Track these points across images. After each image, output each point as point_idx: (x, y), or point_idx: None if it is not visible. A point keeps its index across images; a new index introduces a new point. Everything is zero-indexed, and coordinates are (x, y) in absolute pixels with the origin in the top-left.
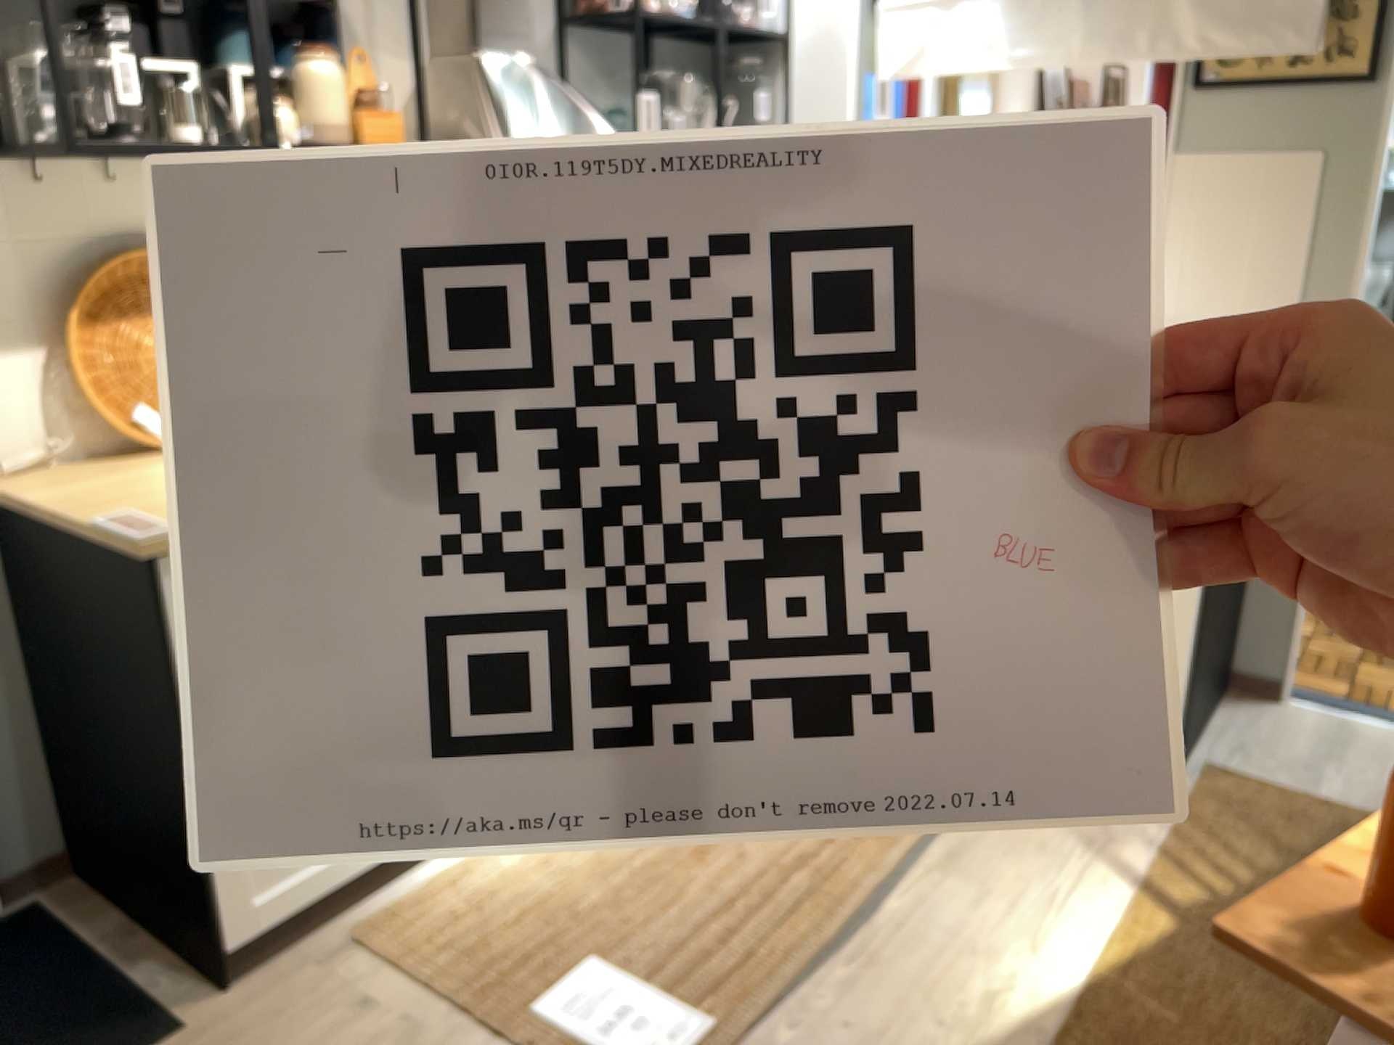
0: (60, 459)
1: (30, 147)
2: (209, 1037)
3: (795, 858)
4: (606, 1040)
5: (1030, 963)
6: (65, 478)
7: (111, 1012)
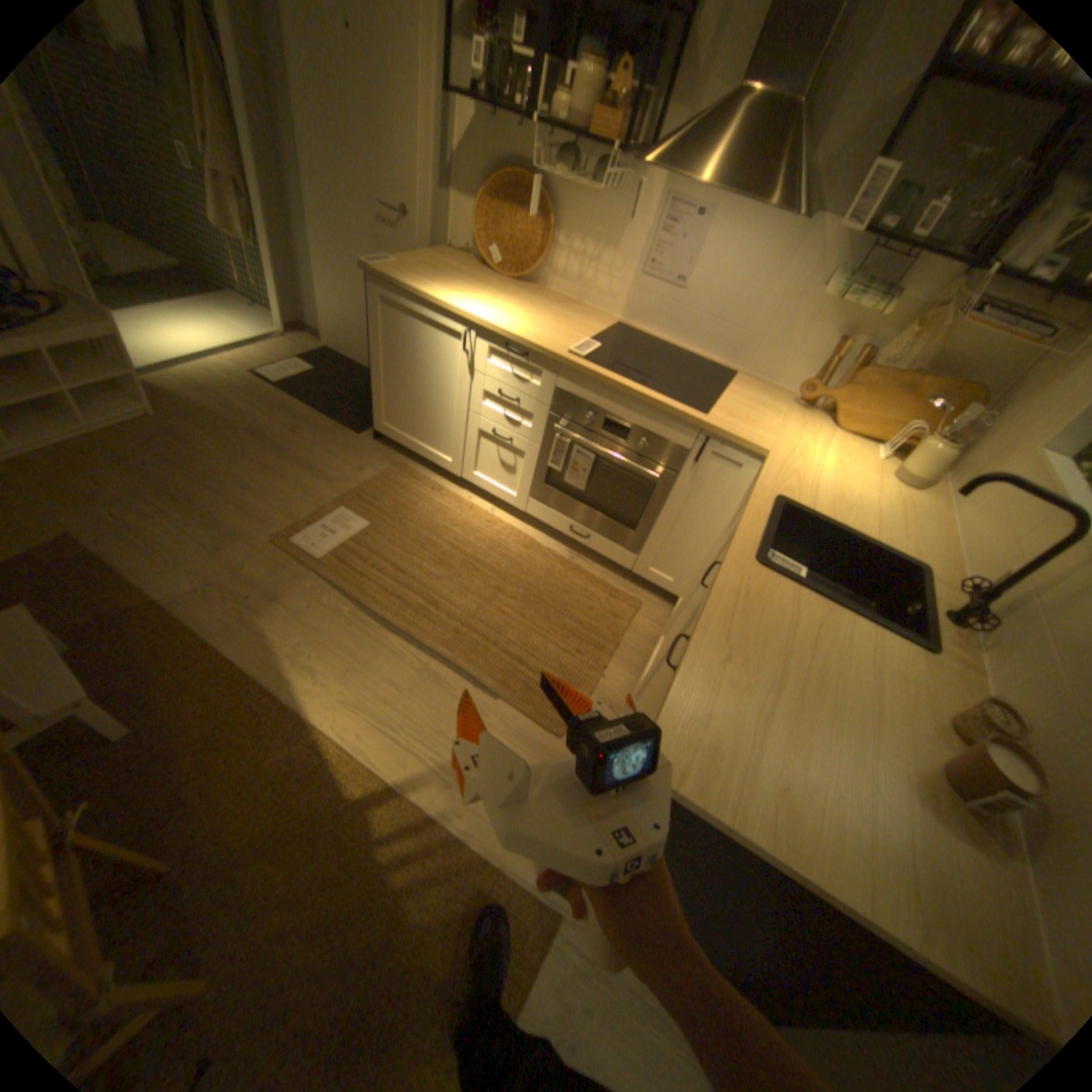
0: (473, 255)
1: (494, 99)
2: (353, 440)
3: (436, 600)
4: (320, 528)
5: (336, 698)
6: (454, 258)
7: (369, 421)
